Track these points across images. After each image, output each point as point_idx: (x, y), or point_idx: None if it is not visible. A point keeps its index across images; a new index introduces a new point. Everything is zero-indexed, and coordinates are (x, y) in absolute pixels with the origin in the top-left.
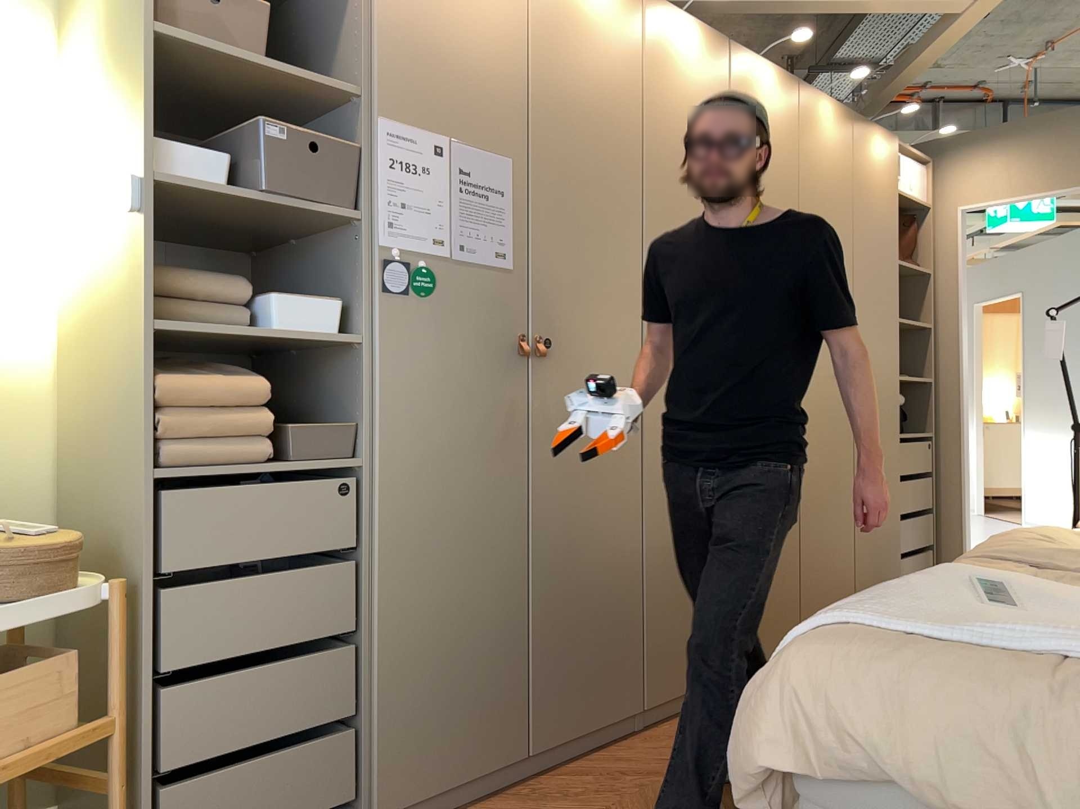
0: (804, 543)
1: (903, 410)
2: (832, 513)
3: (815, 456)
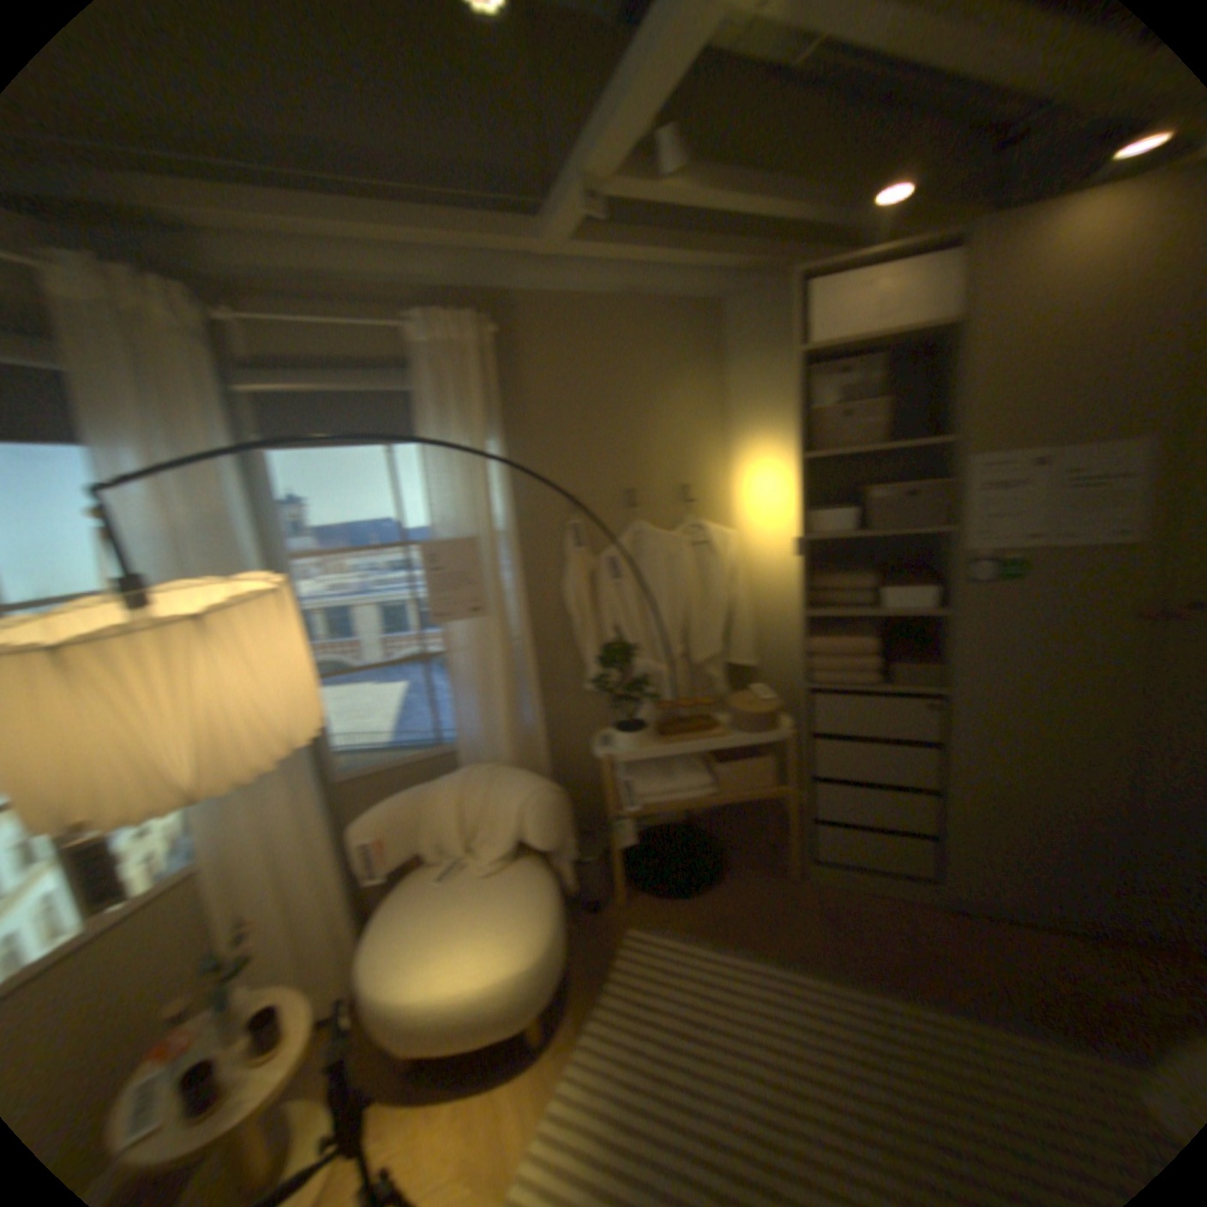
0: None
1: None
2: None
3: None
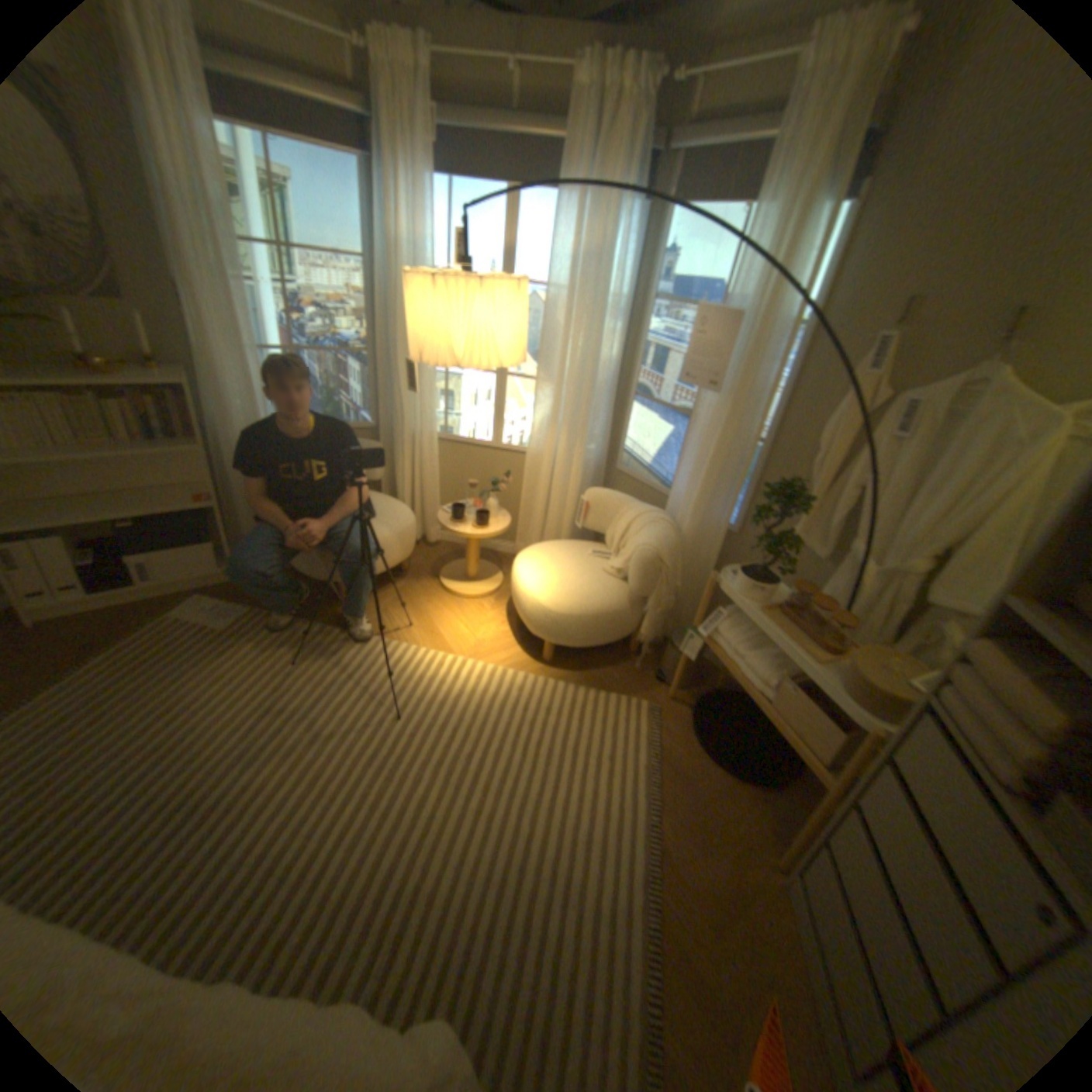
0: None
1: None
2: None
3: None
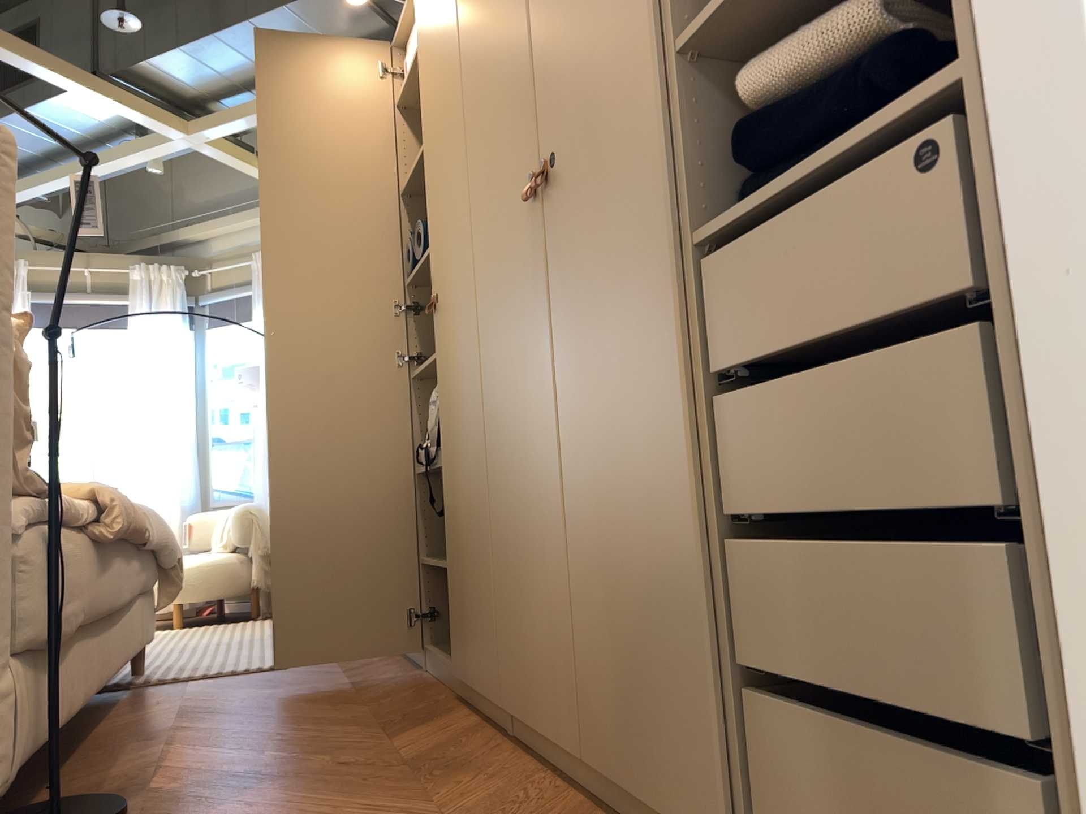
0: (495, 529)
1: (833, 88)
2: (524, 485)
3: (498, 388)
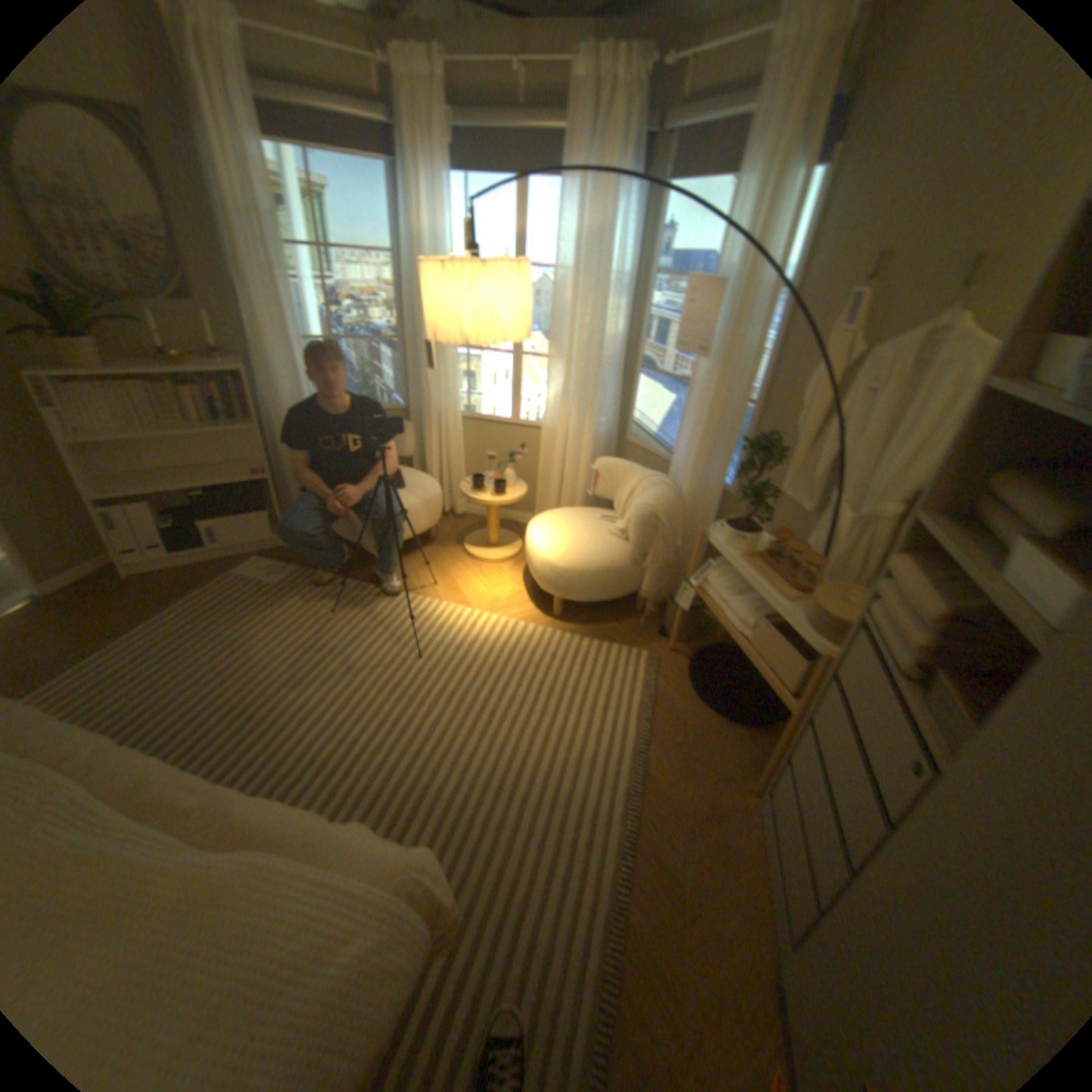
0: None
1: None
2: None
3: None
